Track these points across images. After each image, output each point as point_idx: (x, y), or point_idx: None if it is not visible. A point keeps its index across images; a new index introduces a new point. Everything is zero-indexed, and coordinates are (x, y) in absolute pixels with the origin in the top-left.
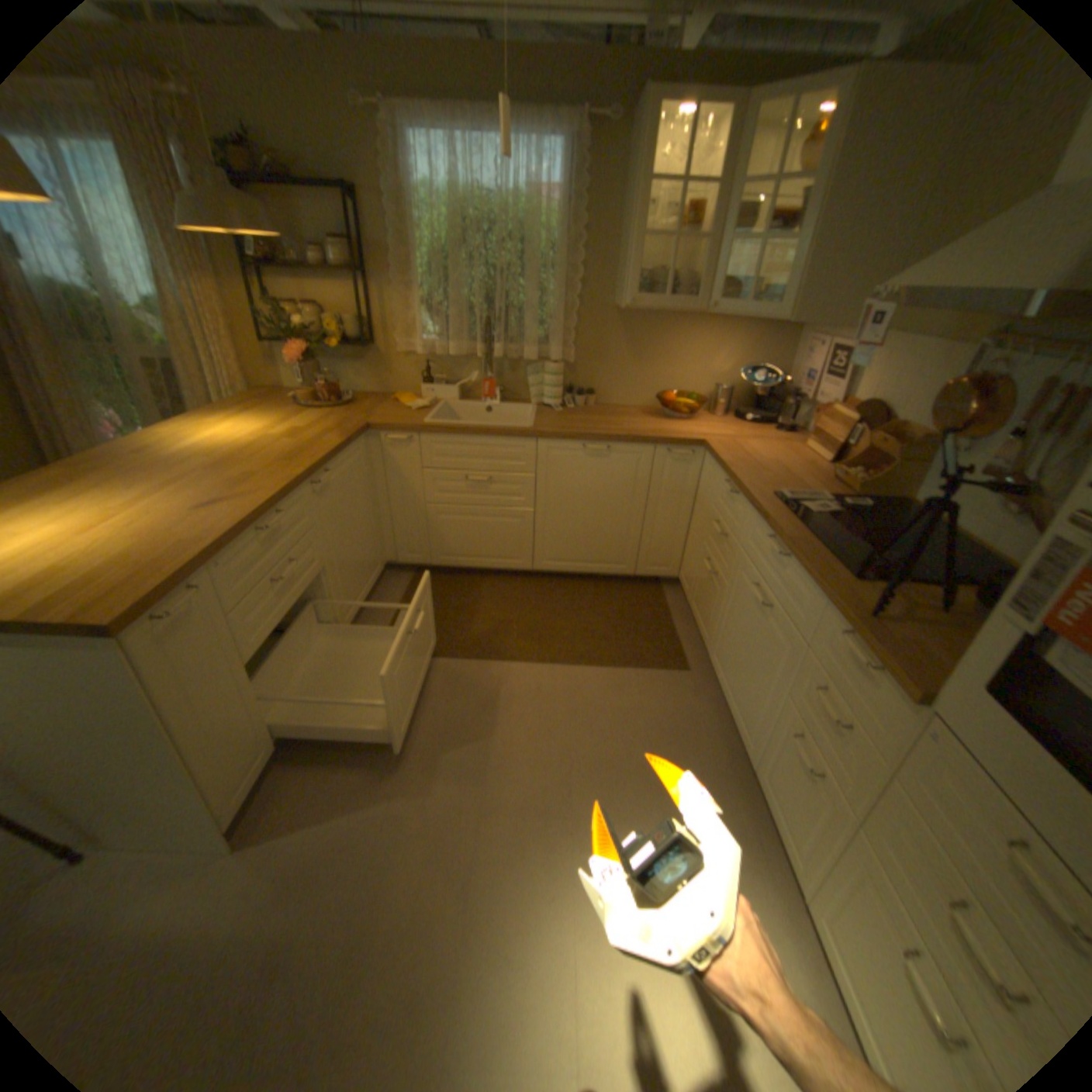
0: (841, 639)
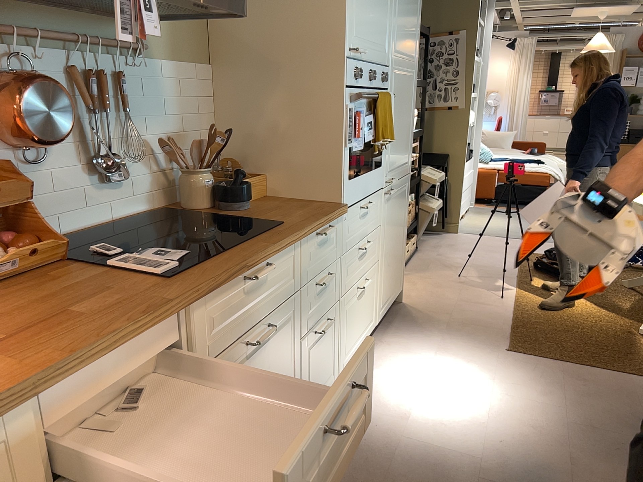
0: (312, 247)
